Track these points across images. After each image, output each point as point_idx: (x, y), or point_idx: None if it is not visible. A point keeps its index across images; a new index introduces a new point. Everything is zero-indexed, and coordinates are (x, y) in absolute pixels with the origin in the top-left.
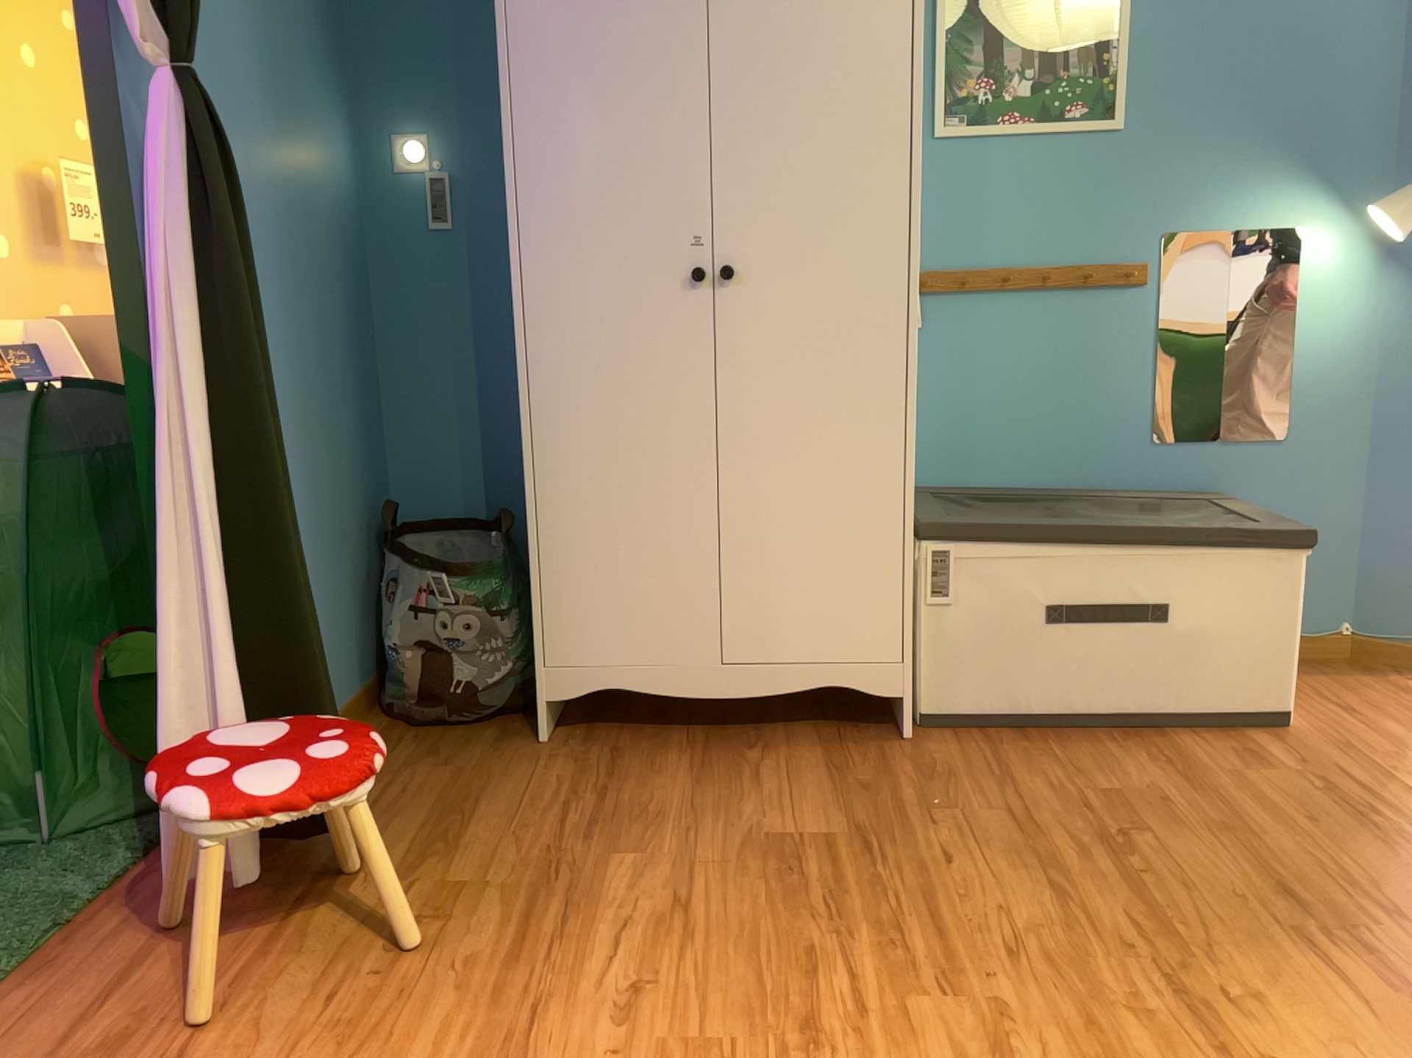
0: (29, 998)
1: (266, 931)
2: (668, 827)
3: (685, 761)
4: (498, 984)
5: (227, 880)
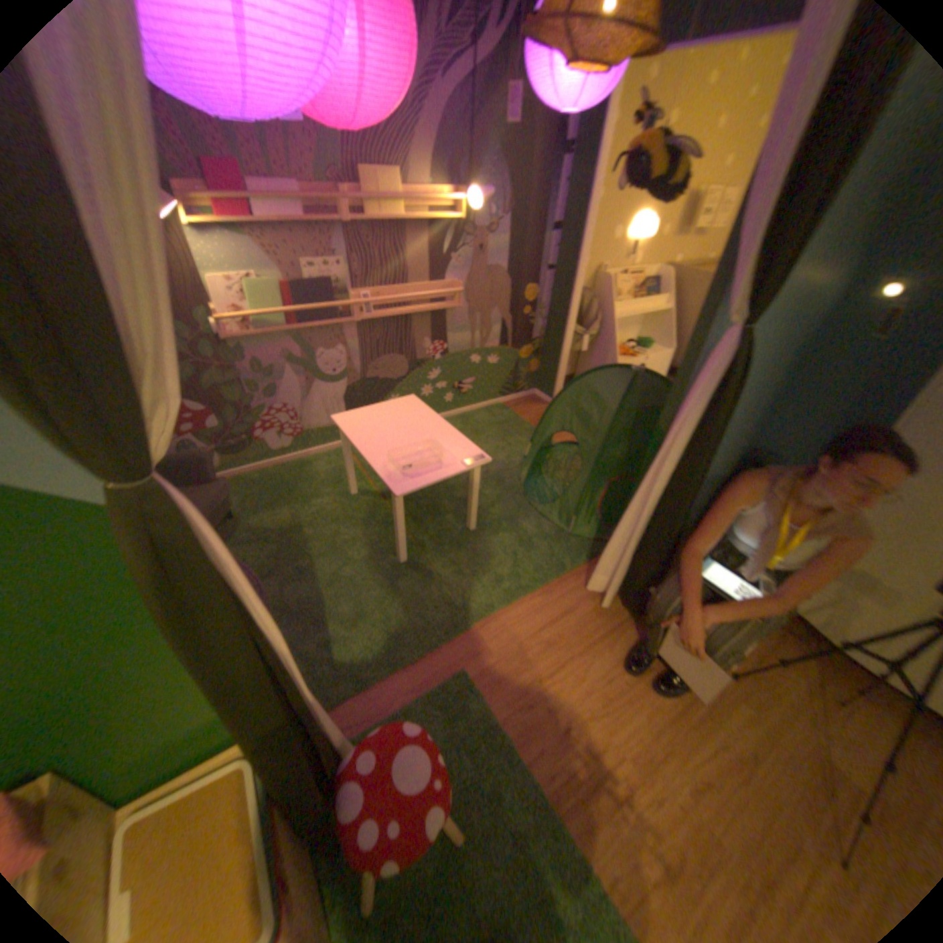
0: (540, 608)
1: (607, 634)
2: (780, 711)
3: (816, 675)
4: (665, 733)
5: (606, 597)
